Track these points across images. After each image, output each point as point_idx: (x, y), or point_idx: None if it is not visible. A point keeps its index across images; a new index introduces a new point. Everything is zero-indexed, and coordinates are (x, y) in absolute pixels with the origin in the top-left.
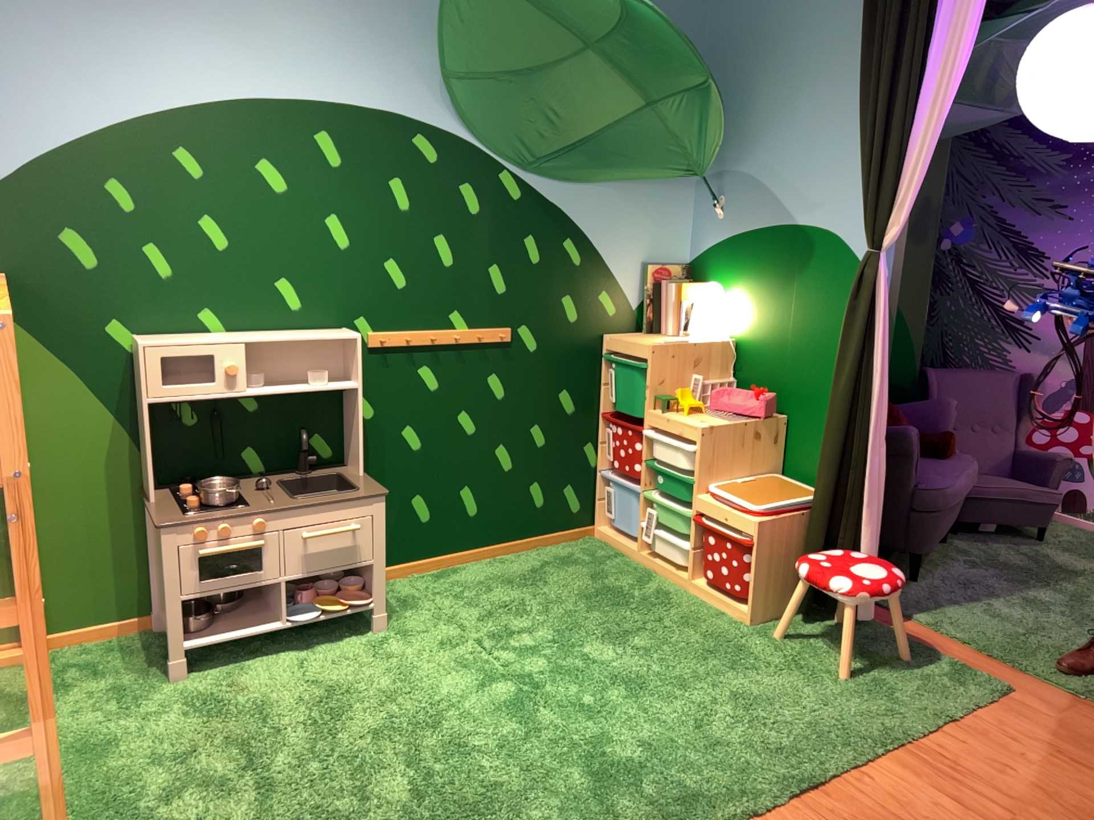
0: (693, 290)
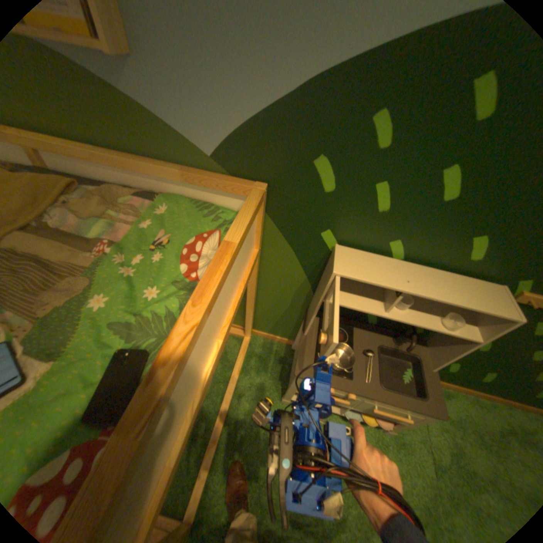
0: None
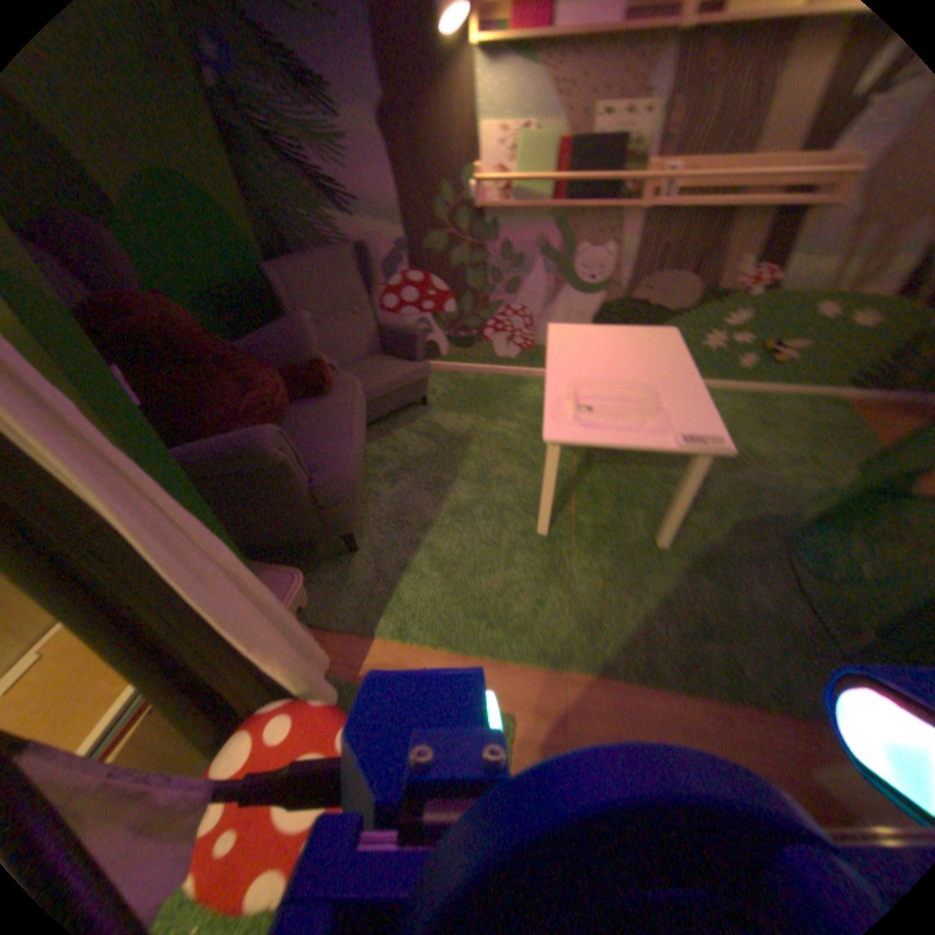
0: None
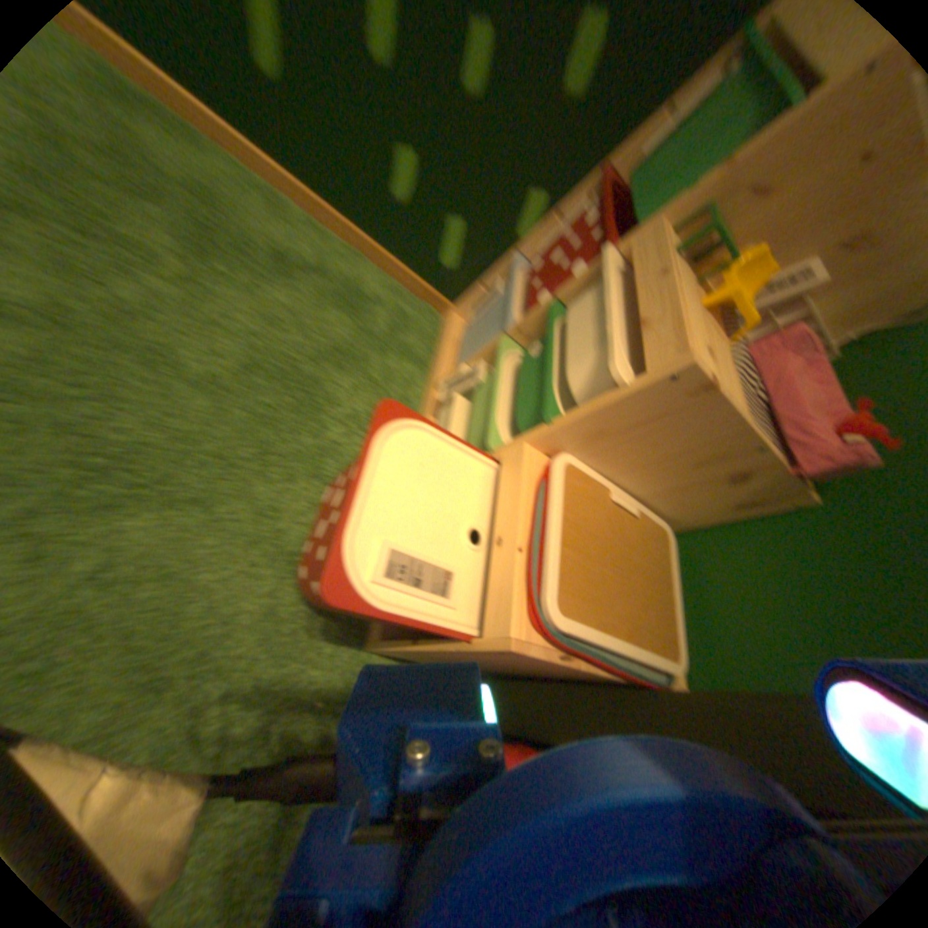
0: None
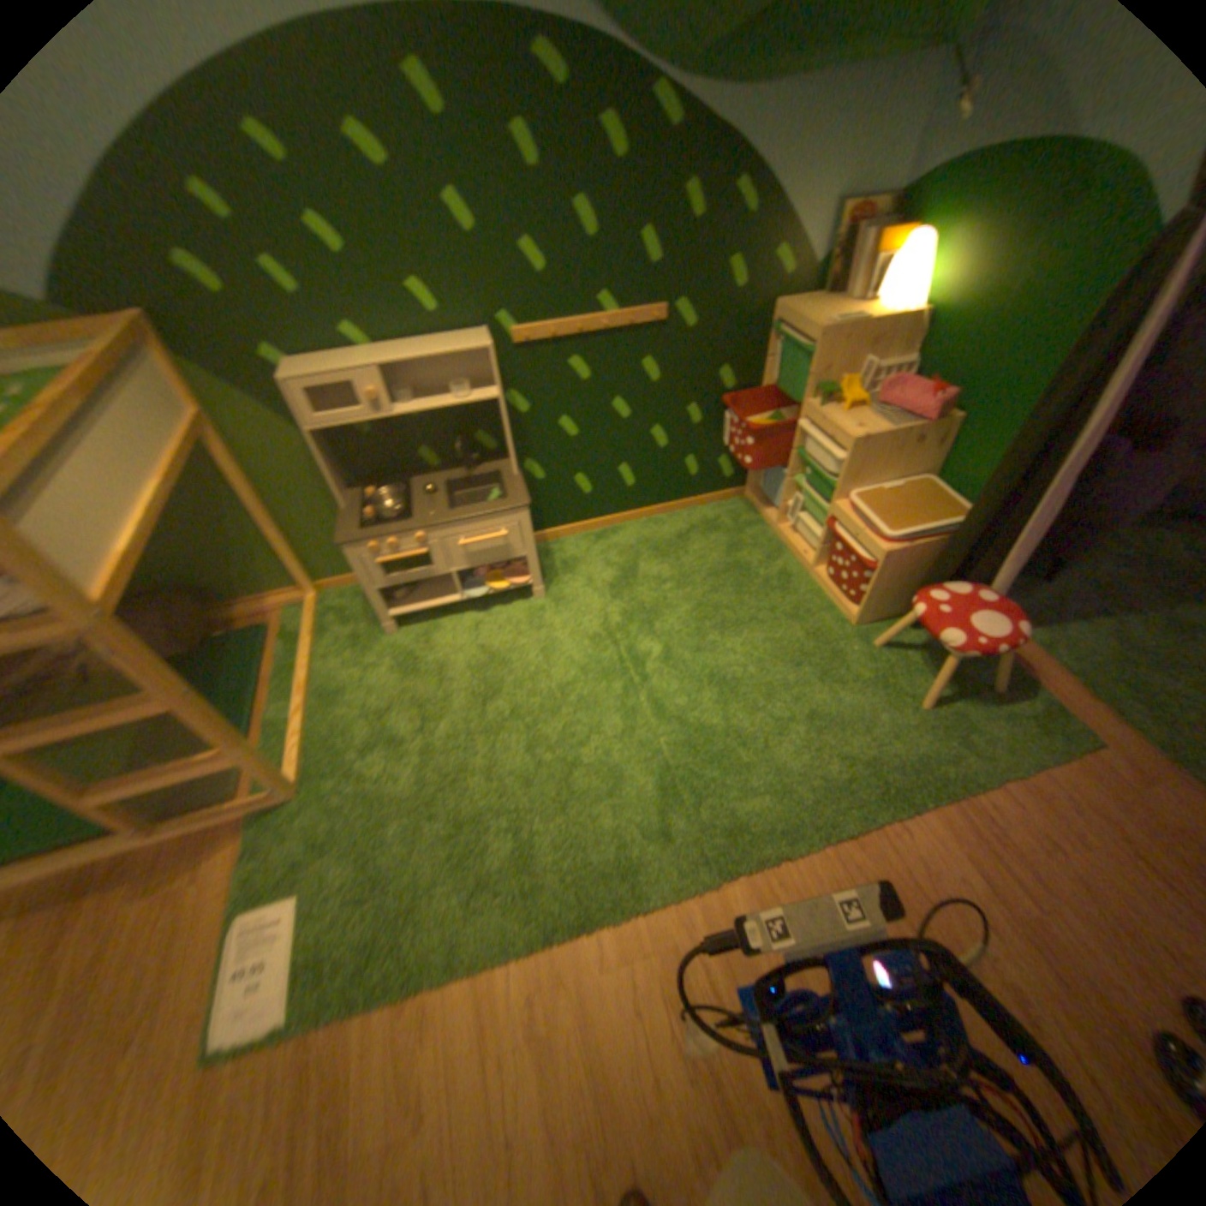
0: (902, 236)
